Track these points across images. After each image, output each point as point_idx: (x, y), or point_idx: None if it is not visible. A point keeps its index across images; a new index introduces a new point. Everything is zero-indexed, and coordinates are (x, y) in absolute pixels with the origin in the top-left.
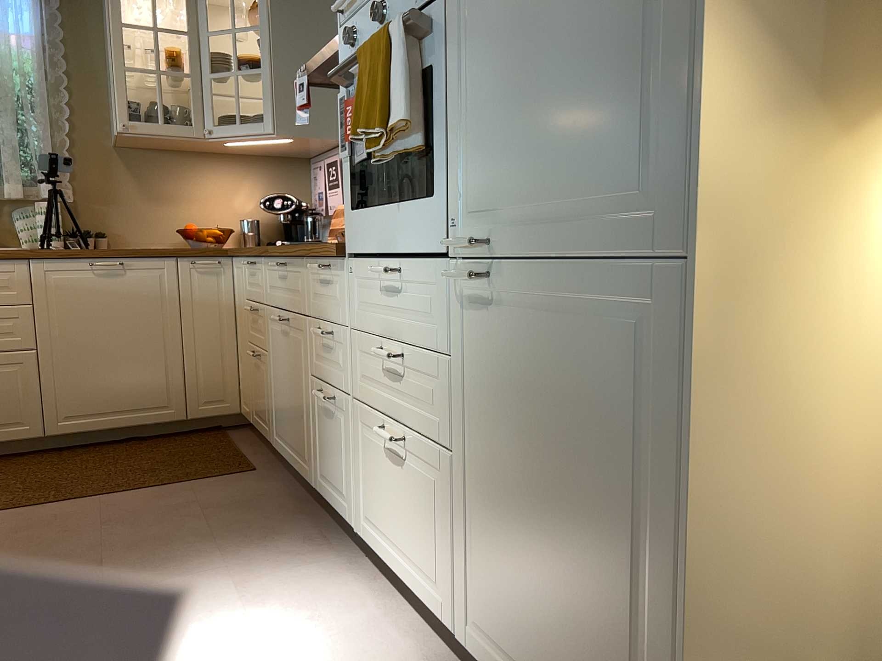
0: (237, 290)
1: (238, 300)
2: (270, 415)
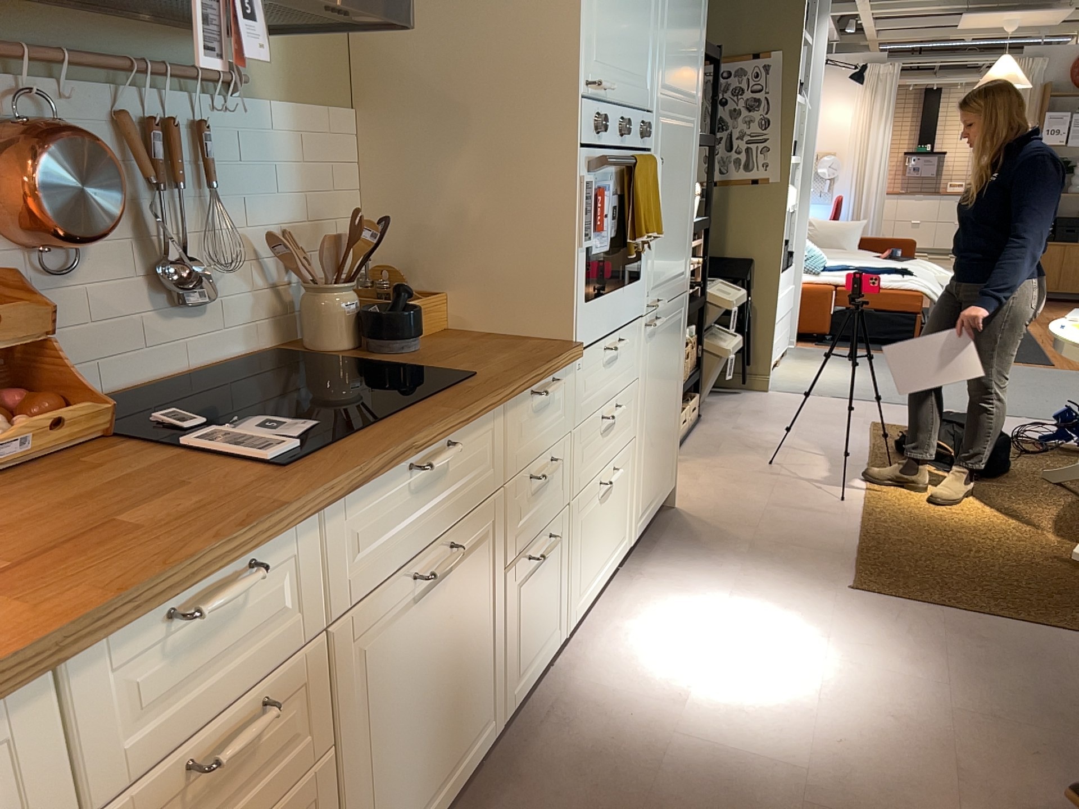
0: None
1: None
2: None
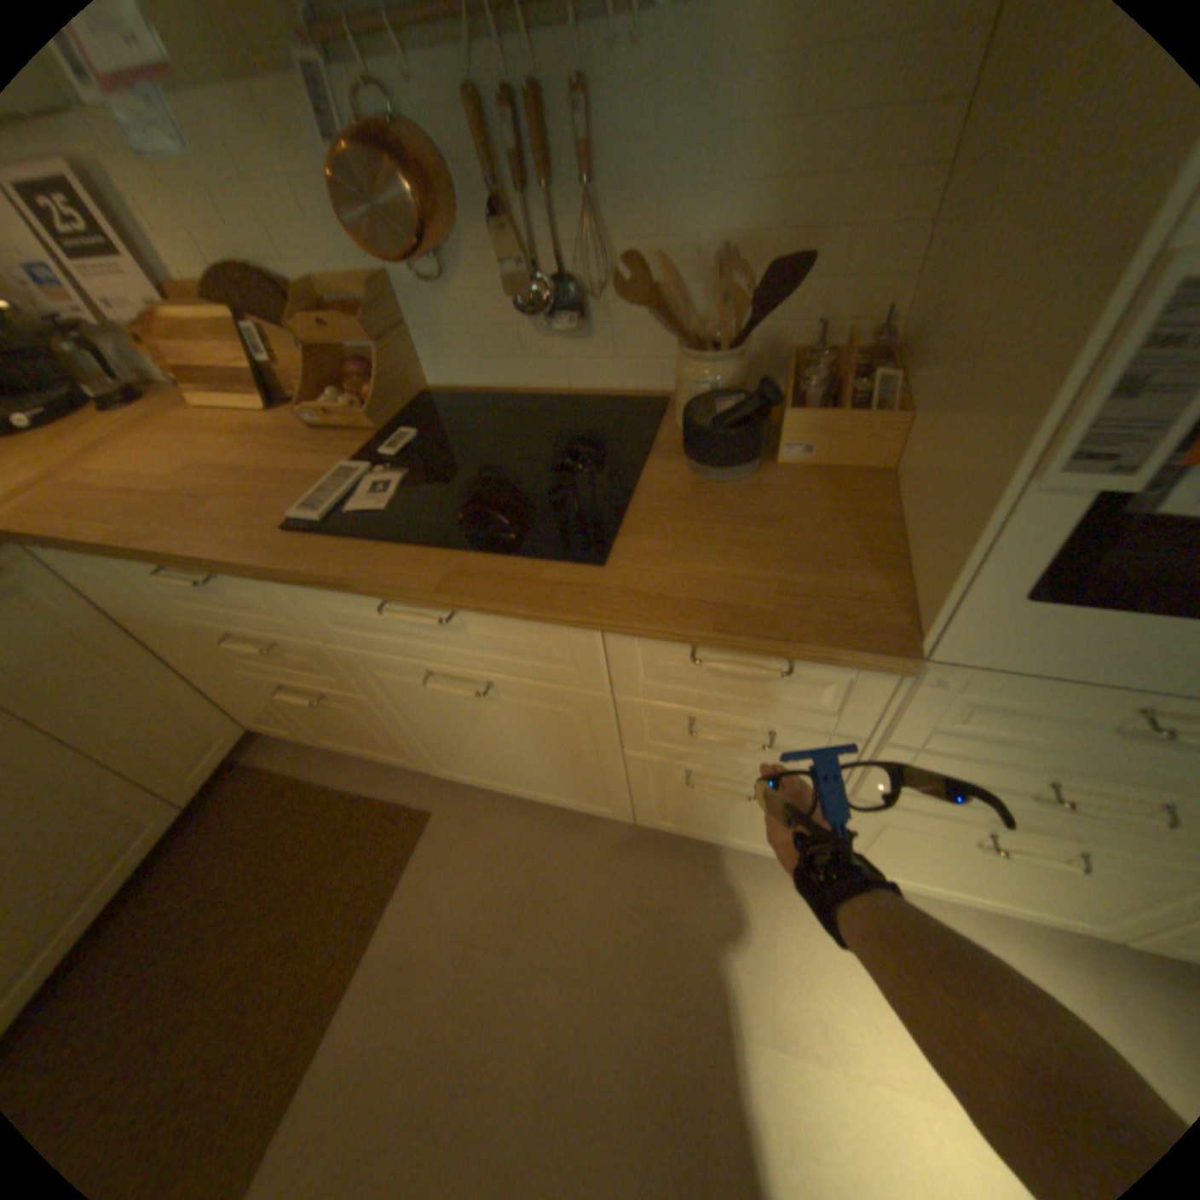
0: (105, 598)
1: (122, 613)
2: (406, 752)
